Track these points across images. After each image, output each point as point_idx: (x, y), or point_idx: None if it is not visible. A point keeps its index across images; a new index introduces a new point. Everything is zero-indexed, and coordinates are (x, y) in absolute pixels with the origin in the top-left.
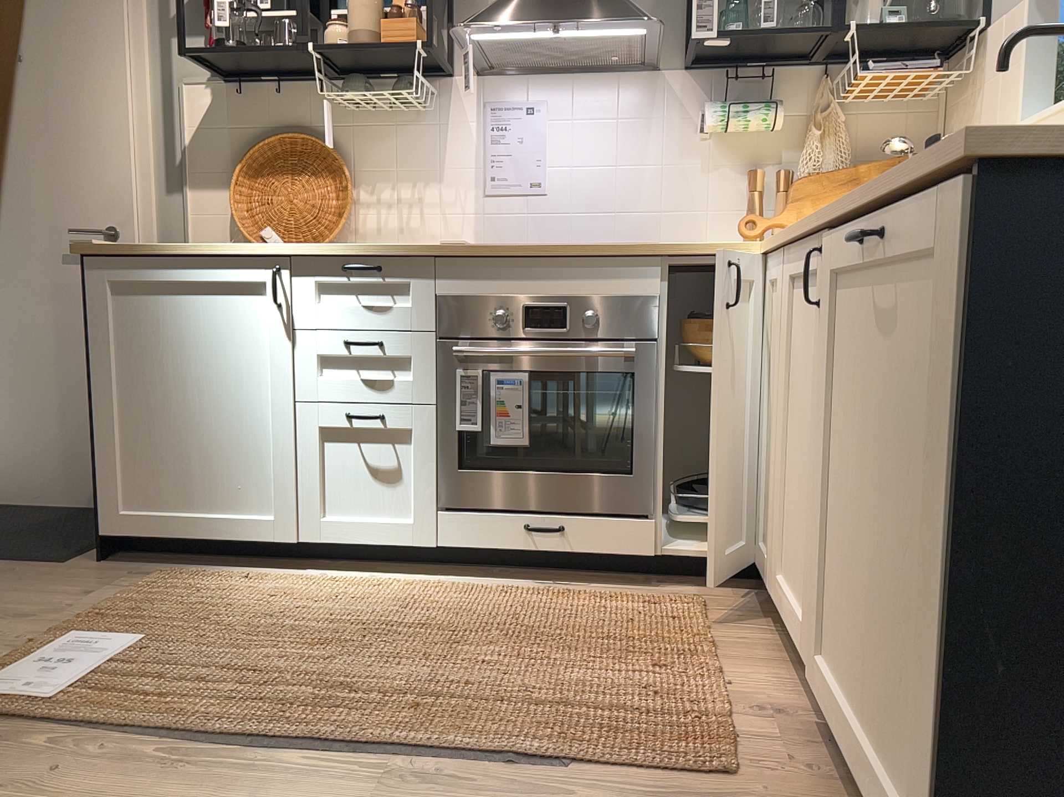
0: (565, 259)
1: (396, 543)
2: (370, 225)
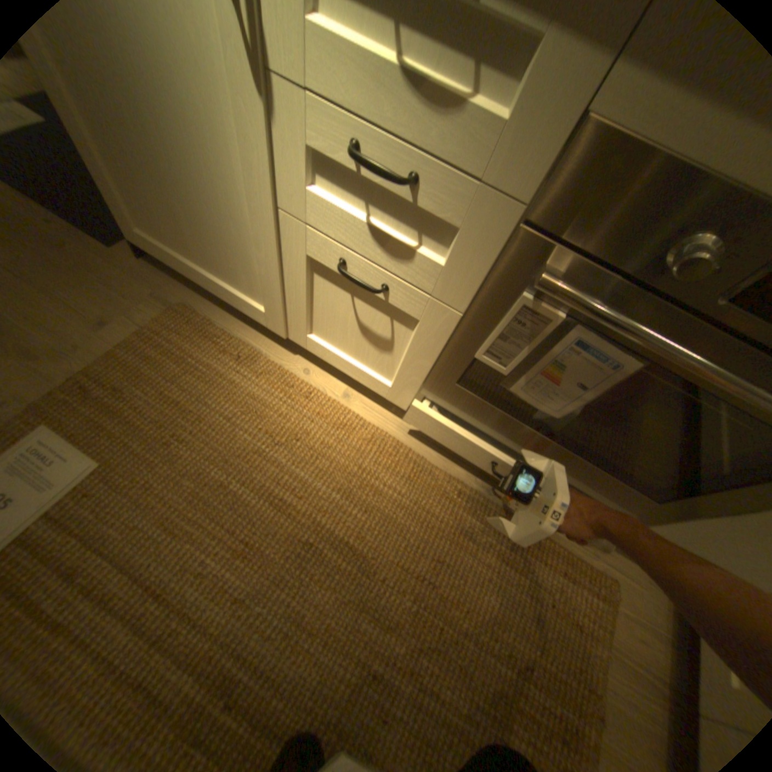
0: None
1: (373, 386)
2: None
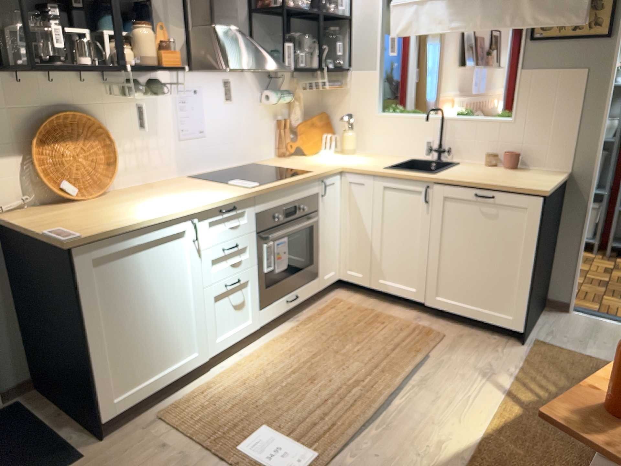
0: (295, 185)
1: (246, 334)
2: (121, 167)
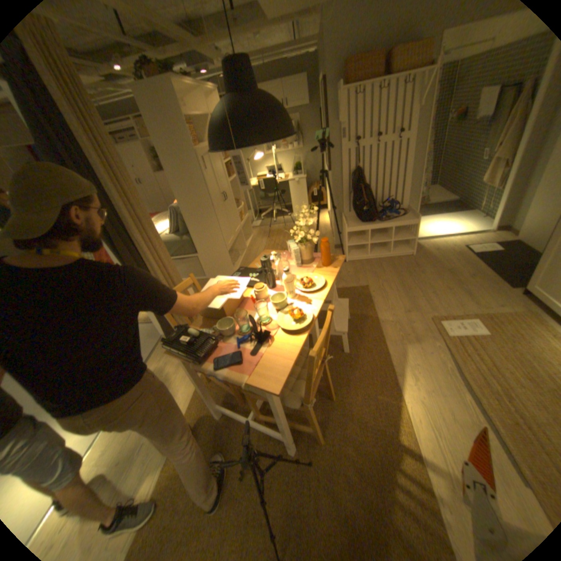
0: None
1: None
2: None
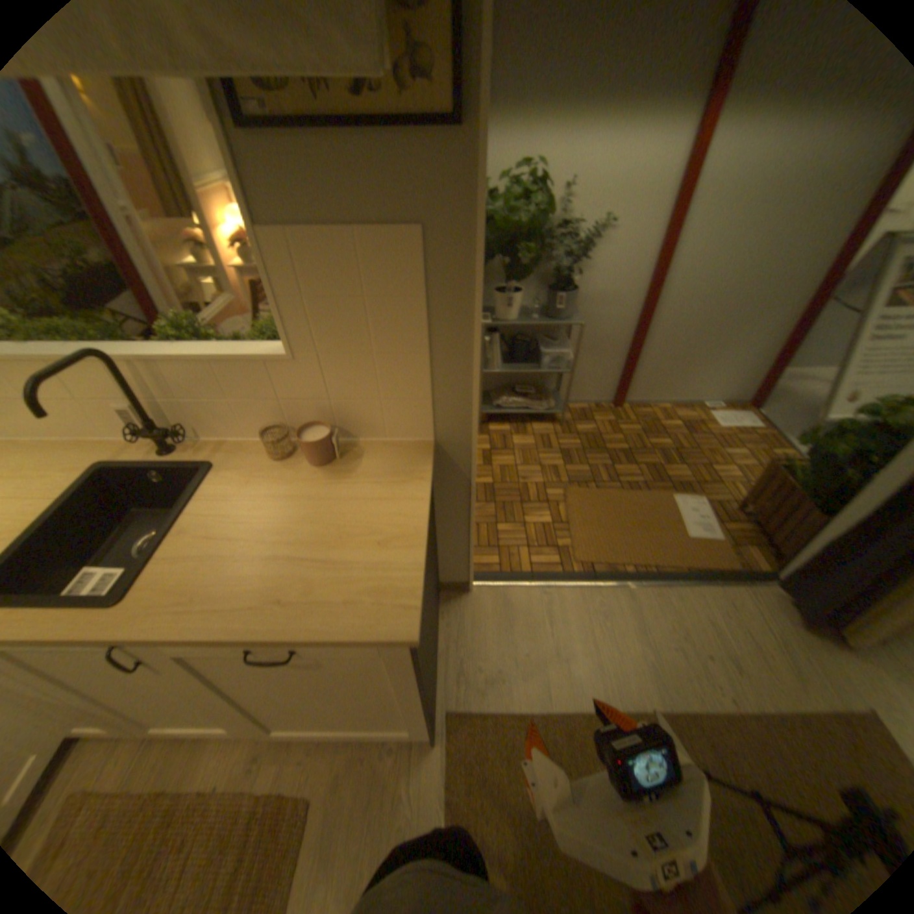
0: None
1: None
2: None
